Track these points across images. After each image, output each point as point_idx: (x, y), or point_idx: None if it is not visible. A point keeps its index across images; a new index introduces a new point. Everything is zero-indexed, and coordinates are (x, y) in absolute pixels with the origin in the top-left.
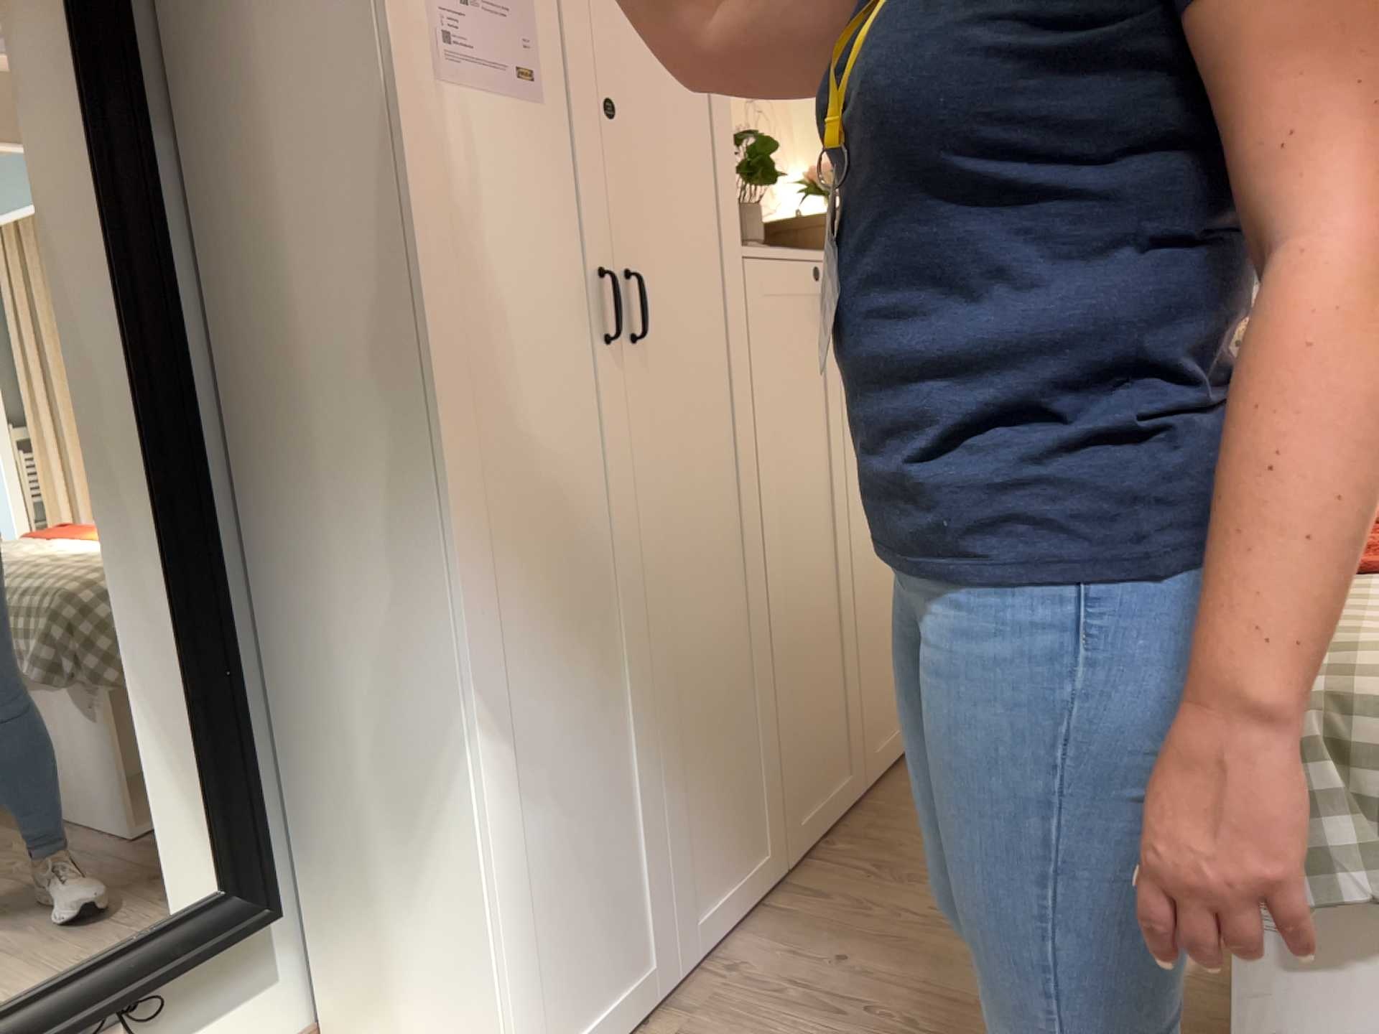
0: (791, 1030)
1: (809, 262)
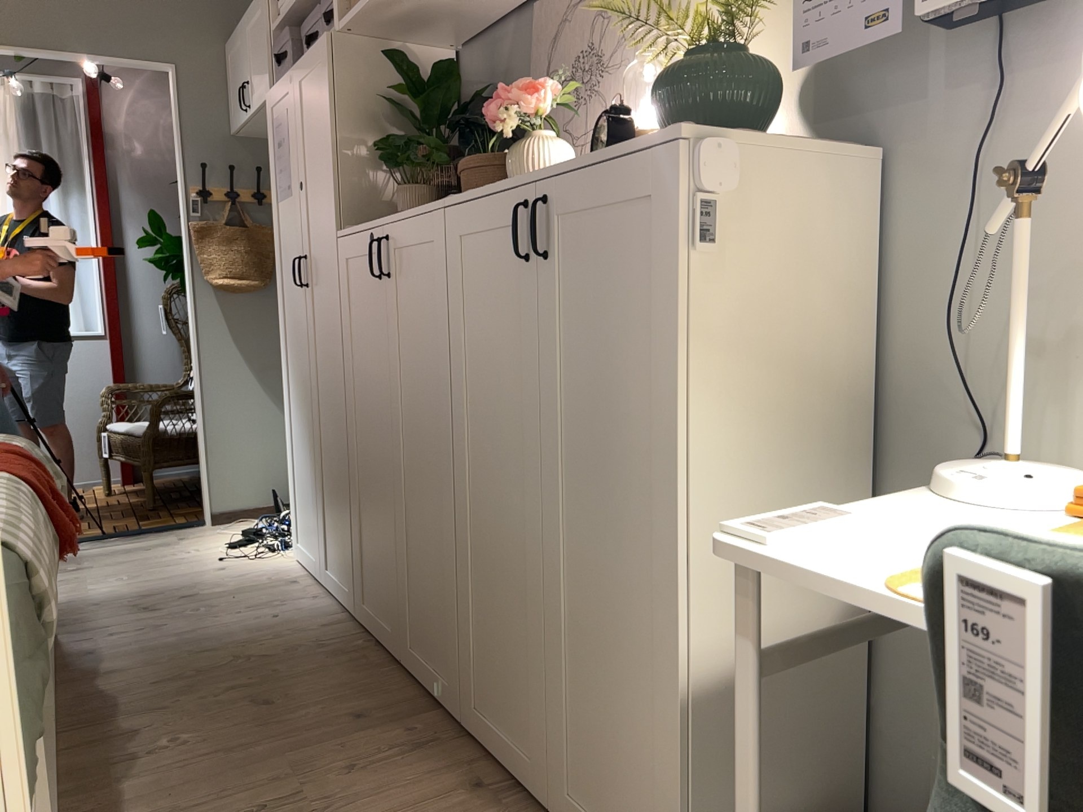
0: (261, 601)
1: (369, 232)
